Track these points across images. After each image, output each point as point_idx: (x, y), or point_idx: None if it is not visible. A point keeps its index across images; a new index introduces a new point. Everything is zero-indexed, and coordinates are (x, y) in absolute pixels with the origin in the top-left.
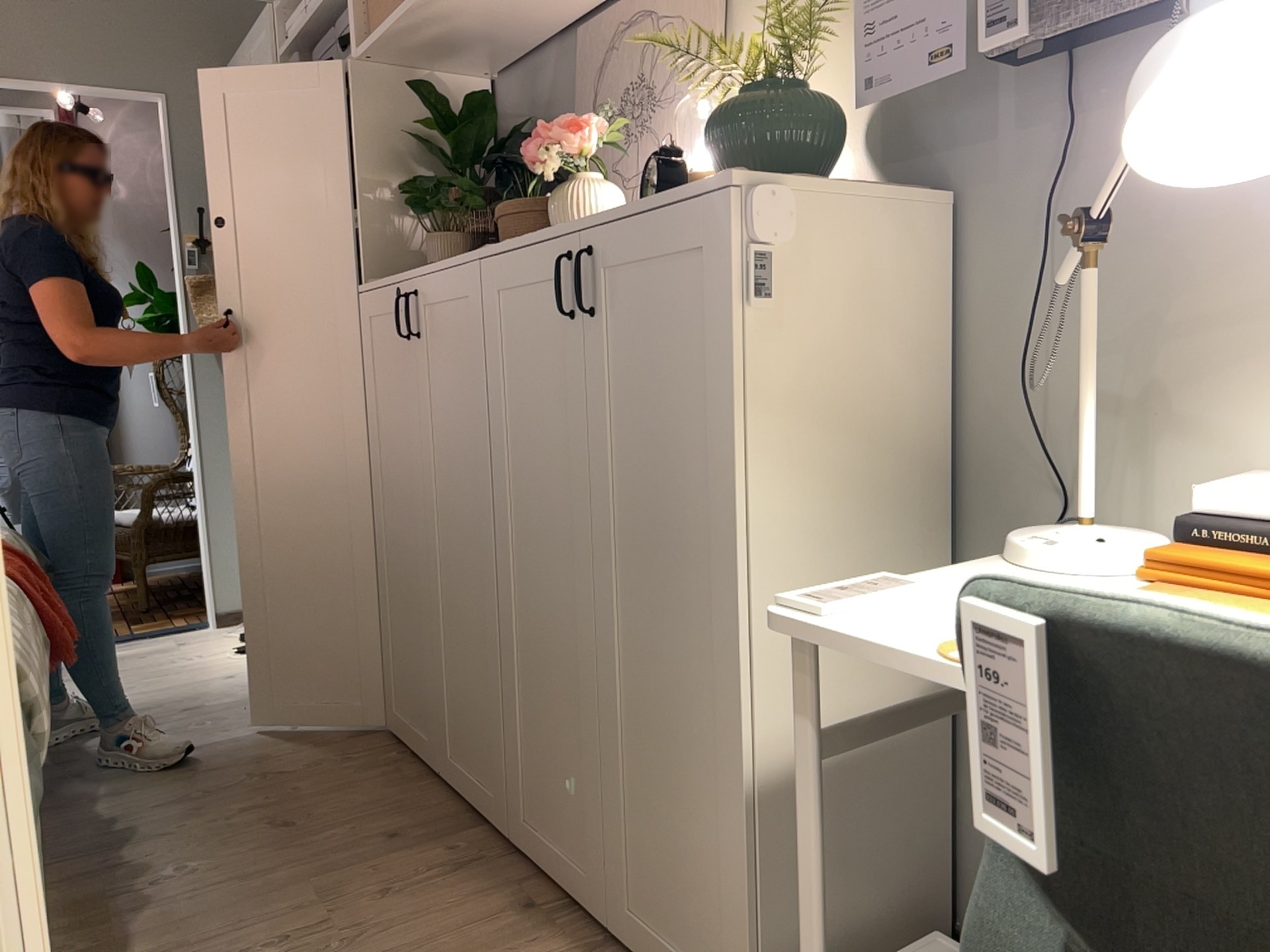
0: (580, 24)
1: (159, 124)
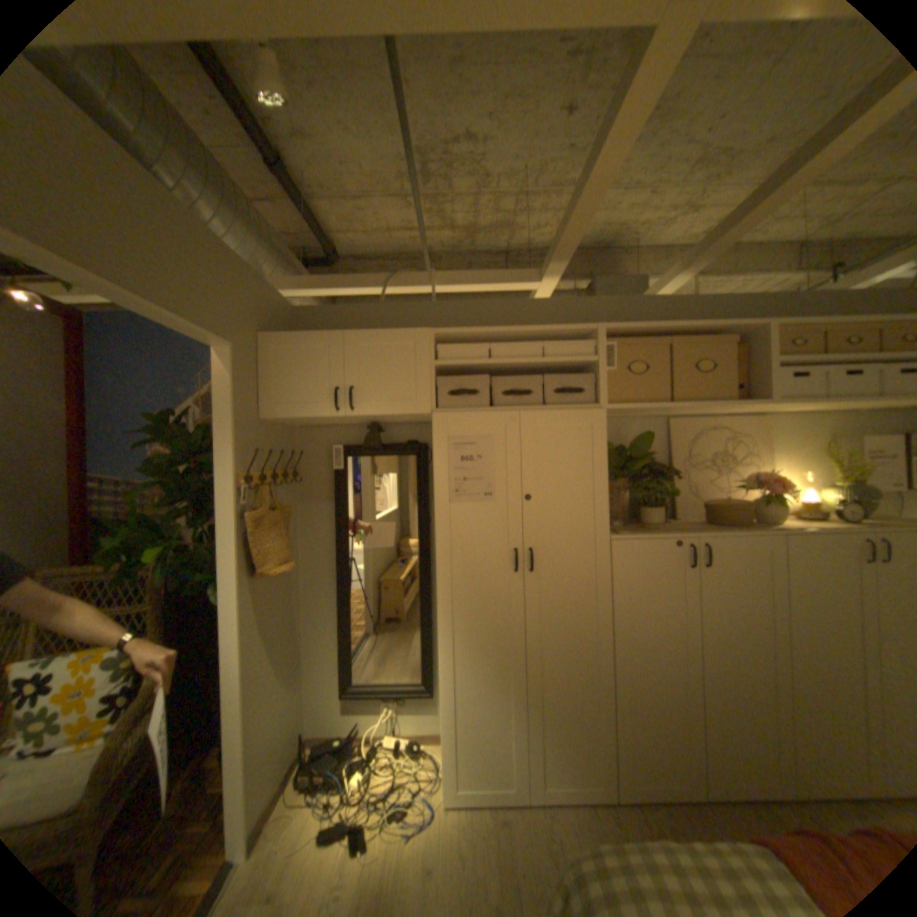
0: (670, 418)
1: (214, 367)
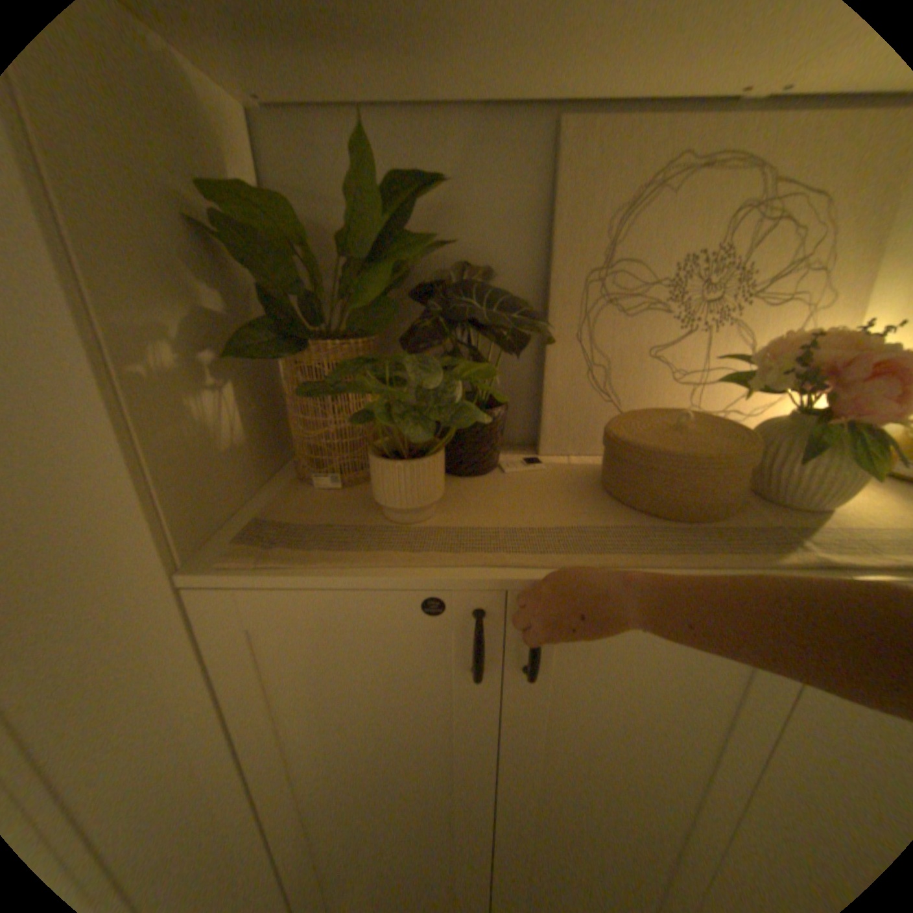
0: (569, 106)
1: None
